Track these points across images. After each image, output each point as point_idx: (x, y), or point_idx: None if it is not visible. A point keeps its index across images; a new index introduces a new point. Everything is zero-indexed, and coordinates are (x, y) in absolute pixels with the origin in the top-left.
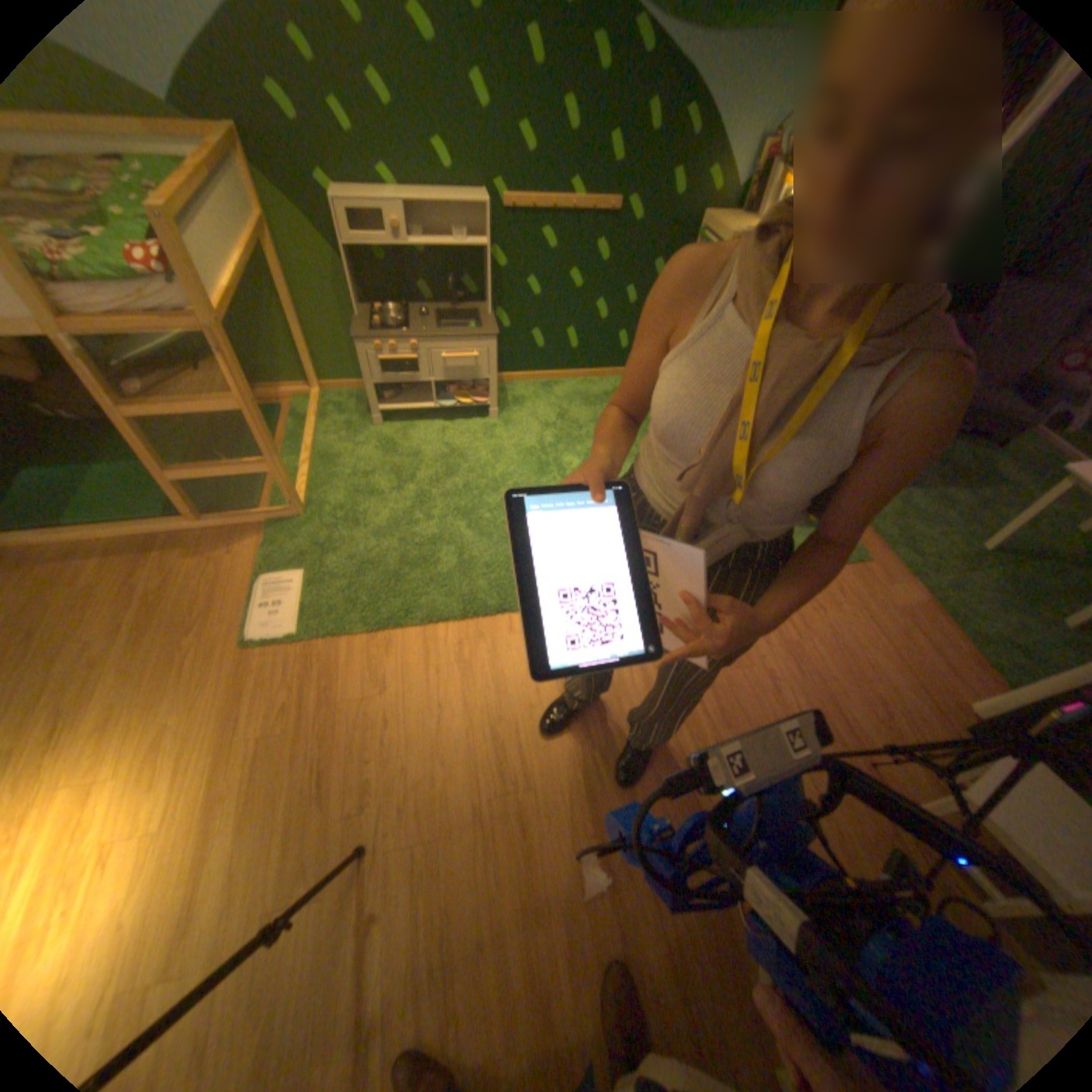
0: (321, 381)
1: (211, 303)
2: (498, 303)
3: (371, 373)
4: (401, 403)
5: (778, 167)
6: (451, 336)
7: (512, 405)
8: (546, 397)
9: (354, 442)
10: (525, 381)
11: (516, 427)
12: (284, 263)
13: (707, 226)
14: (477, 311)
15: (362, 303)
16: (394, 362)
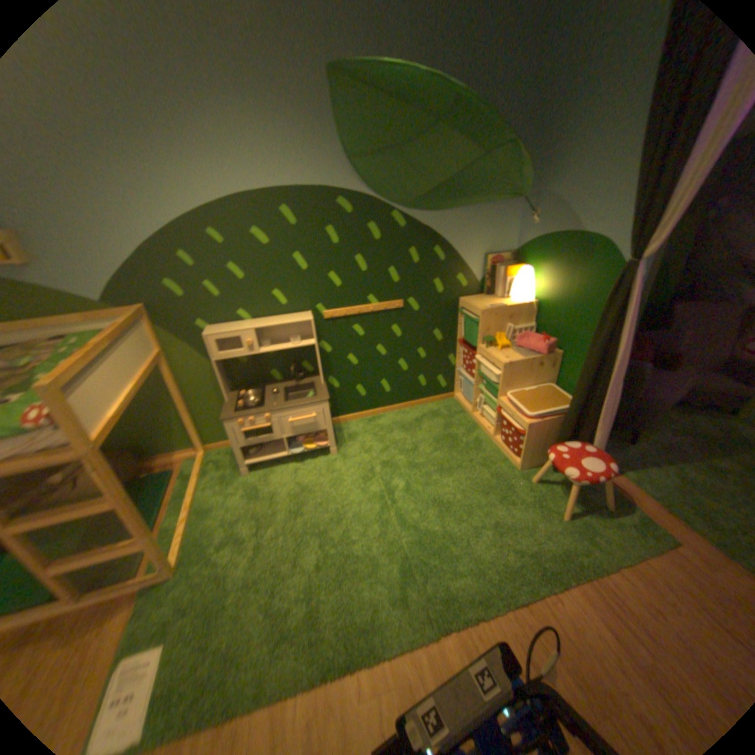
0: (206, 444)
1: (95, 433)
2: (329, 373)
3: (239, 438)
4: (264, 454)
5: (501, 267)
6: (295, 405)
7: (348, 439)
8: (373, 428)
9: (226, 492)
10: (357, 418)
11: (353, 458)
12: (178, 374)
13: (463, 305)
14: (315, 382)
15: (234, 389)
16: (255, 429)
